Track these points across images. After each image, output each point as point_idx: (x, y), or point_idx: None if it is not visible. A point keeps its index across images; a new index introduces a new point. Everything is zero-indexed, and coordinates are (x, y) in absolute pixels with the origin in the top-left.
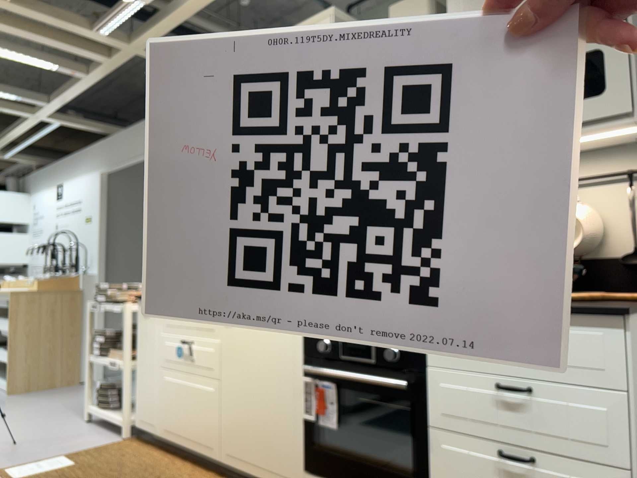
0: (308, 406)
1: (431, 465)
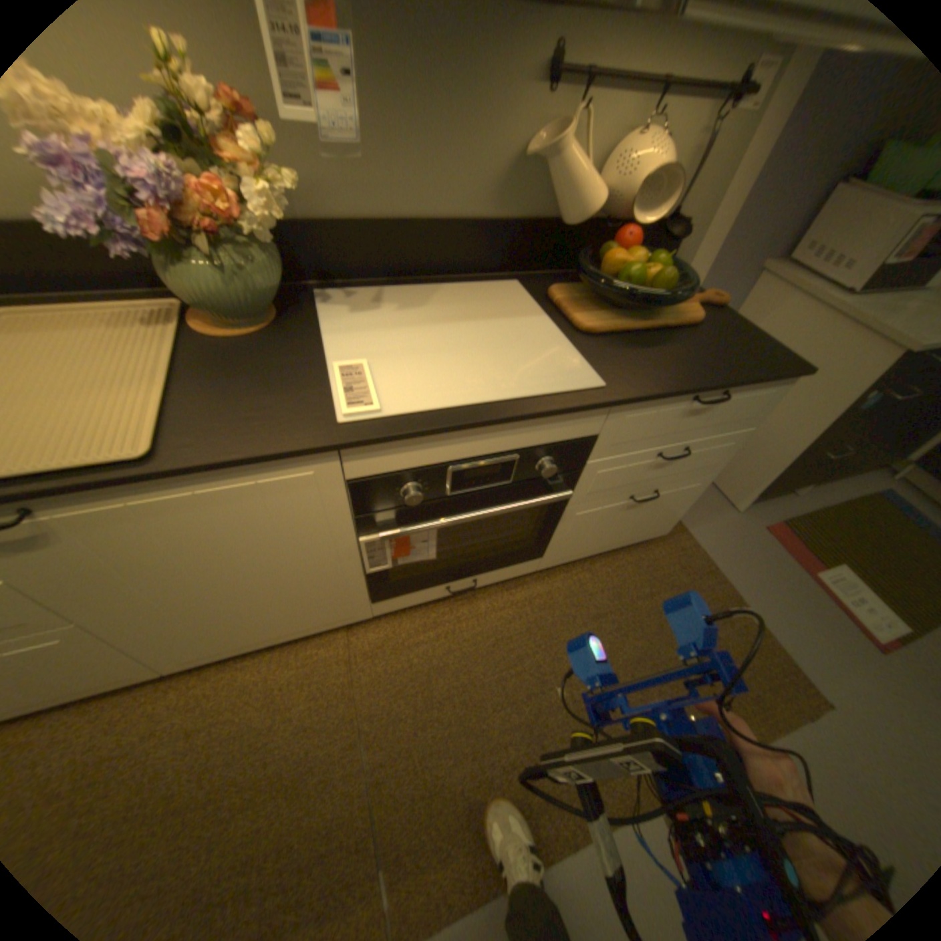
0: (377, 560)
1: (556, 530)
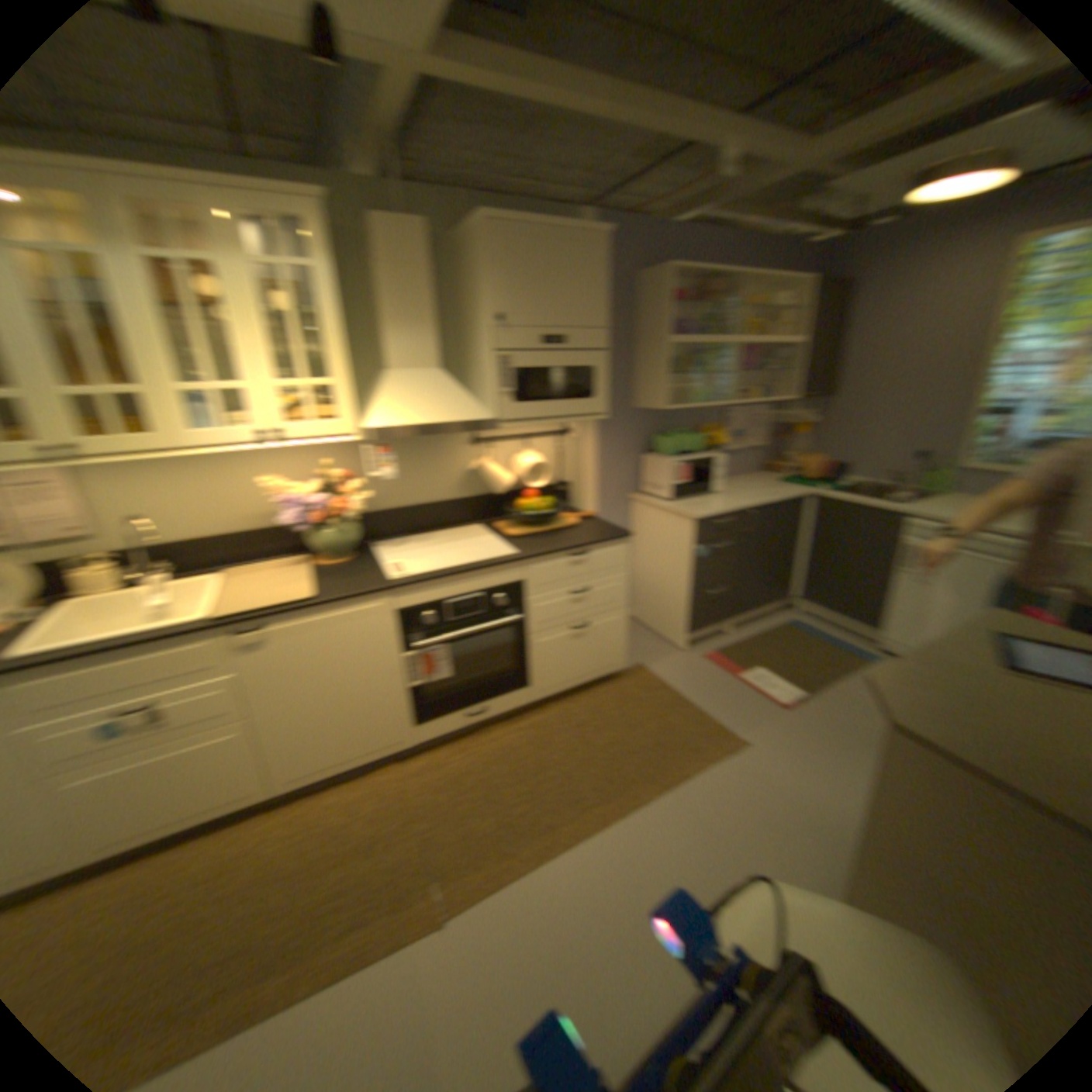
0: (409, 678)
1: (525, 658)
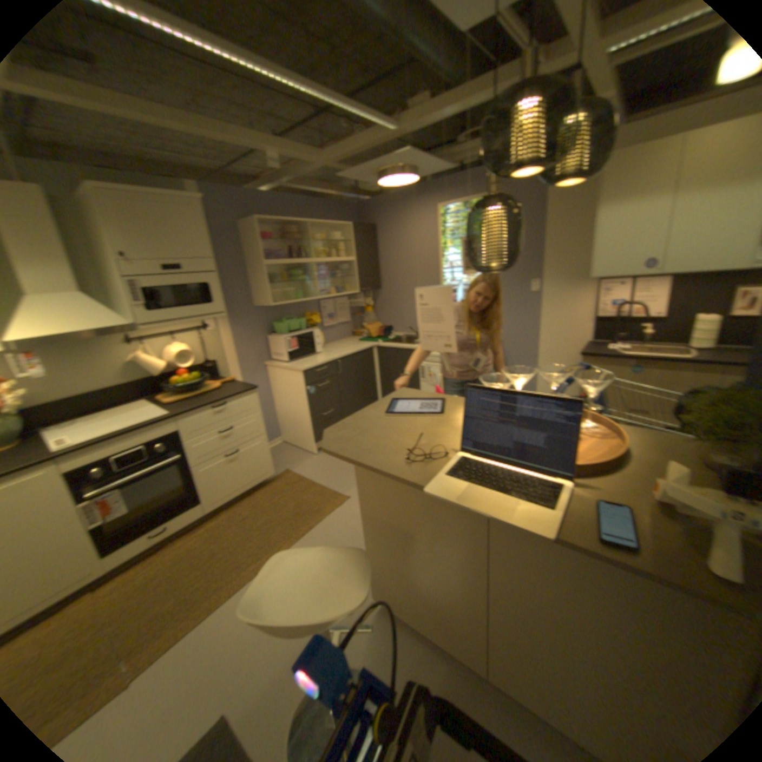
0: (88, 522)
1: (193, 485)
